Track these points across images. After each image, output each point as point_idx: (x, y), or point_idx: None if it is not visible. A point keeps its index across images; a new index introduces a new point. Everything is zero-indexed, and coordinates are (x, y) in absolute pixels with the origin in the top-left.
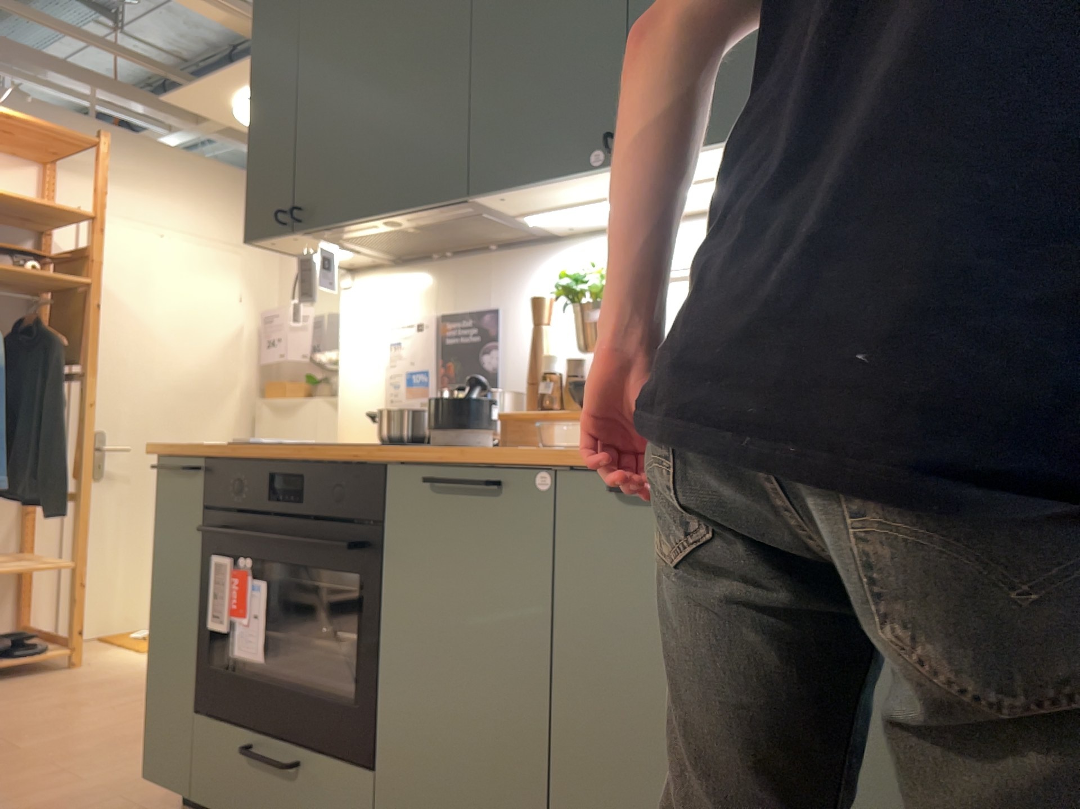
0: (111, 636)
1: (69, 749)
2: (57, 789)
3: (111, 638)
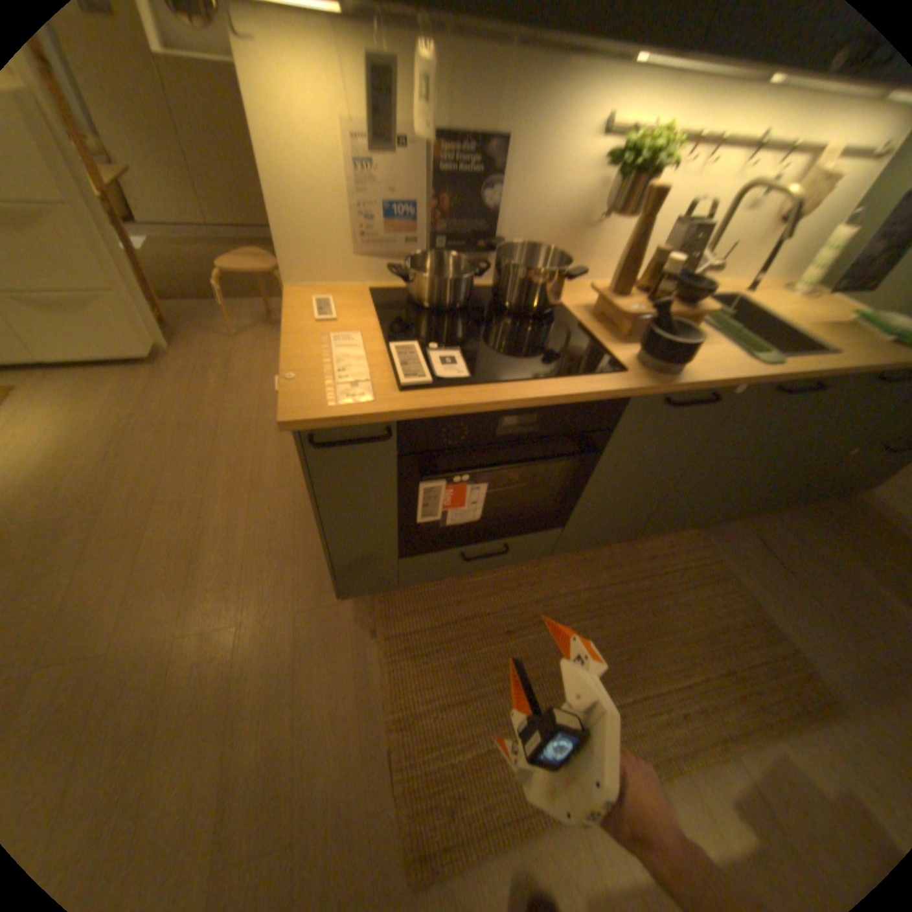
0: None
1: (149, 616)
2: (231, 644)
3: None
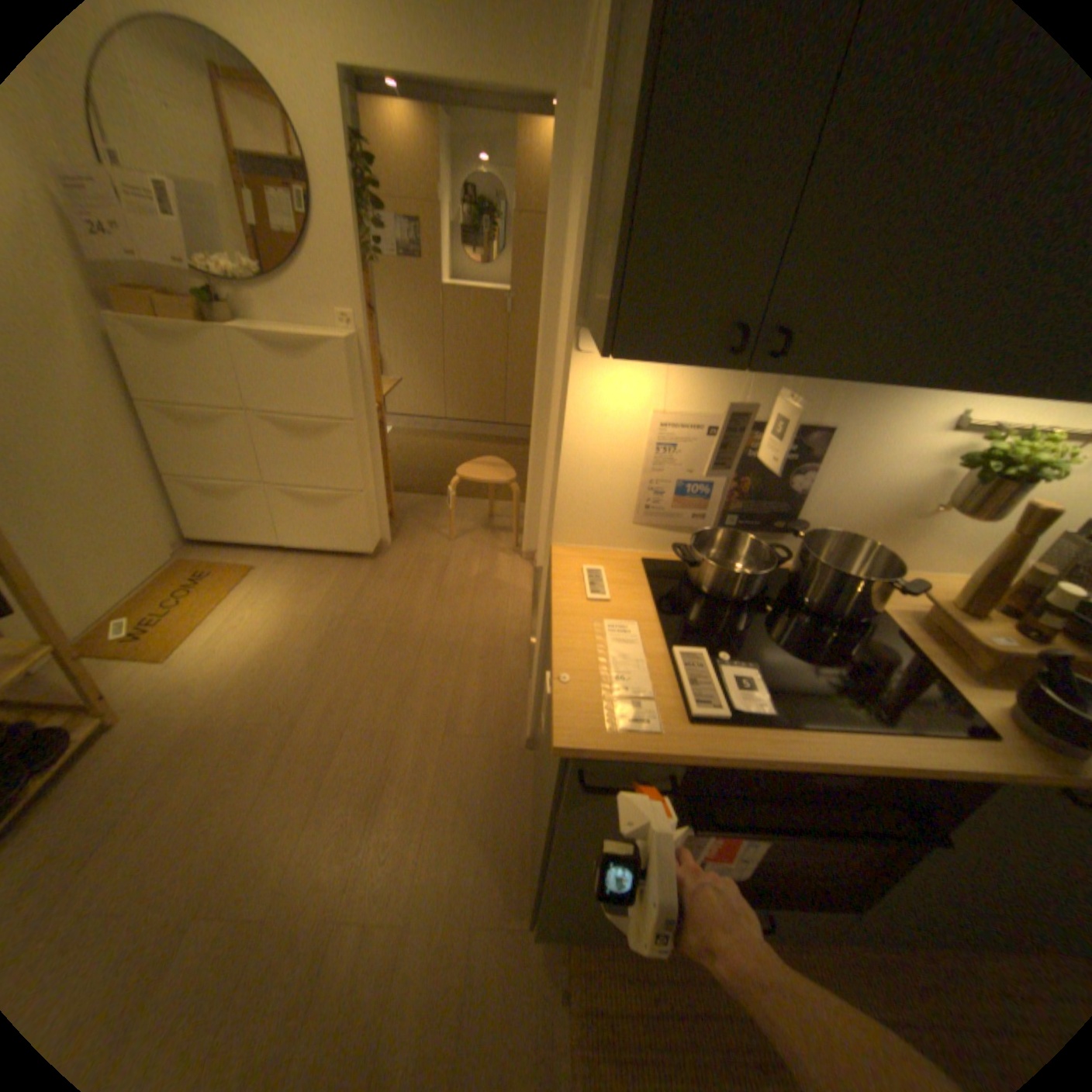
0: (84, 647)
1: (316, 879)
2: (395, 952)
3: (89, 650)
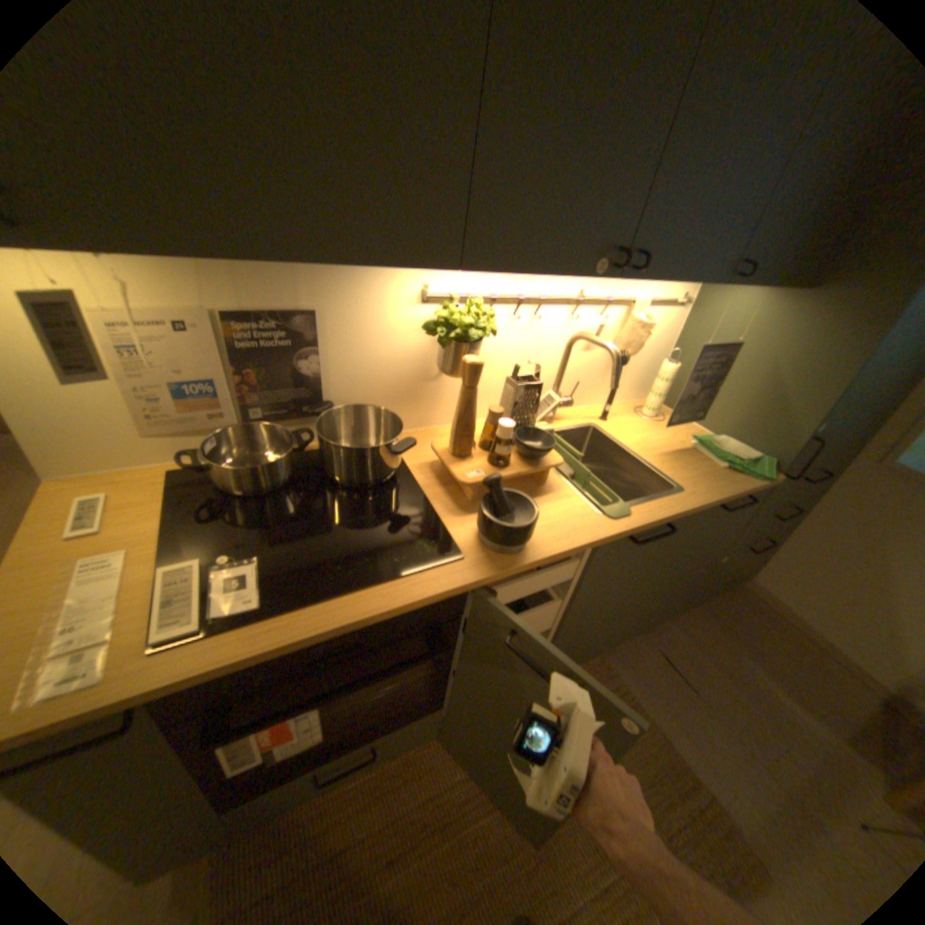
0: None
1: None
2: None
3: None
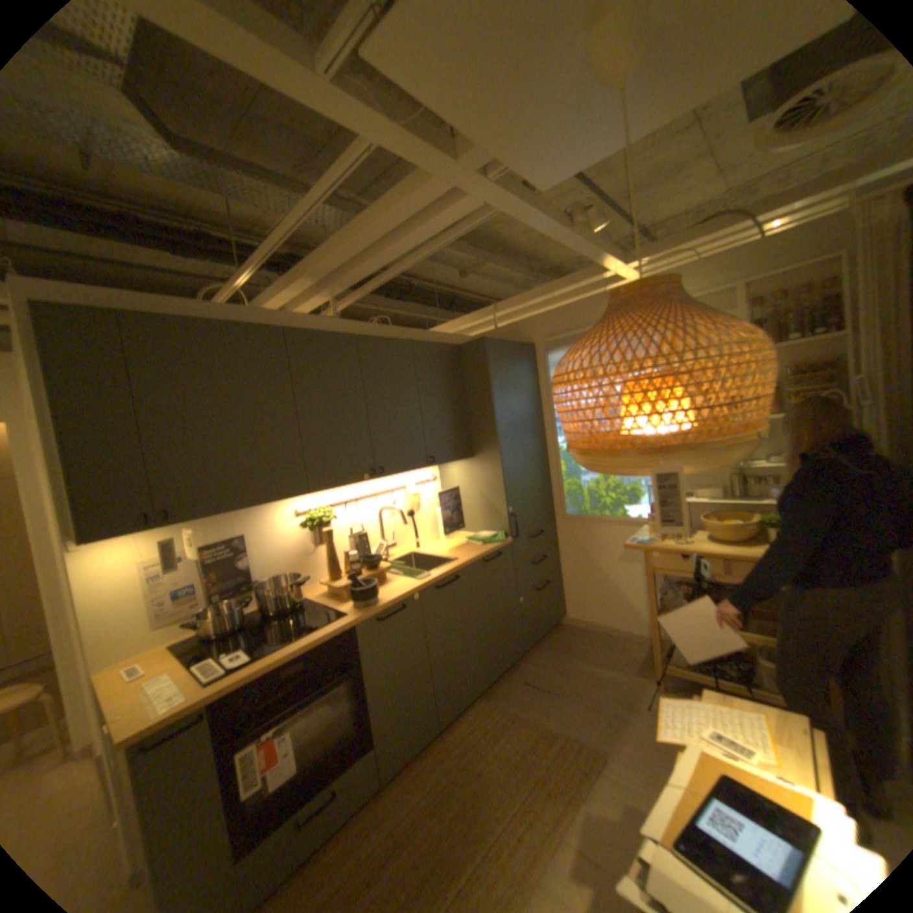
0: None
1: None
2: None
3: None
